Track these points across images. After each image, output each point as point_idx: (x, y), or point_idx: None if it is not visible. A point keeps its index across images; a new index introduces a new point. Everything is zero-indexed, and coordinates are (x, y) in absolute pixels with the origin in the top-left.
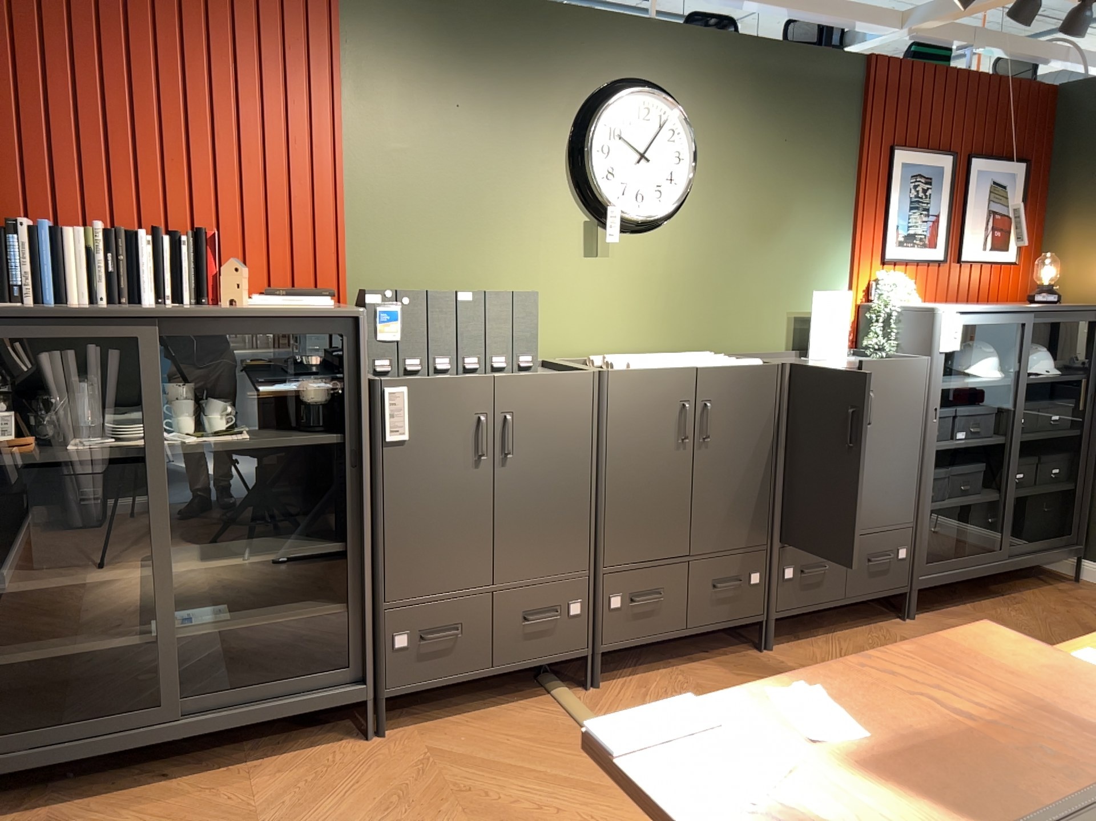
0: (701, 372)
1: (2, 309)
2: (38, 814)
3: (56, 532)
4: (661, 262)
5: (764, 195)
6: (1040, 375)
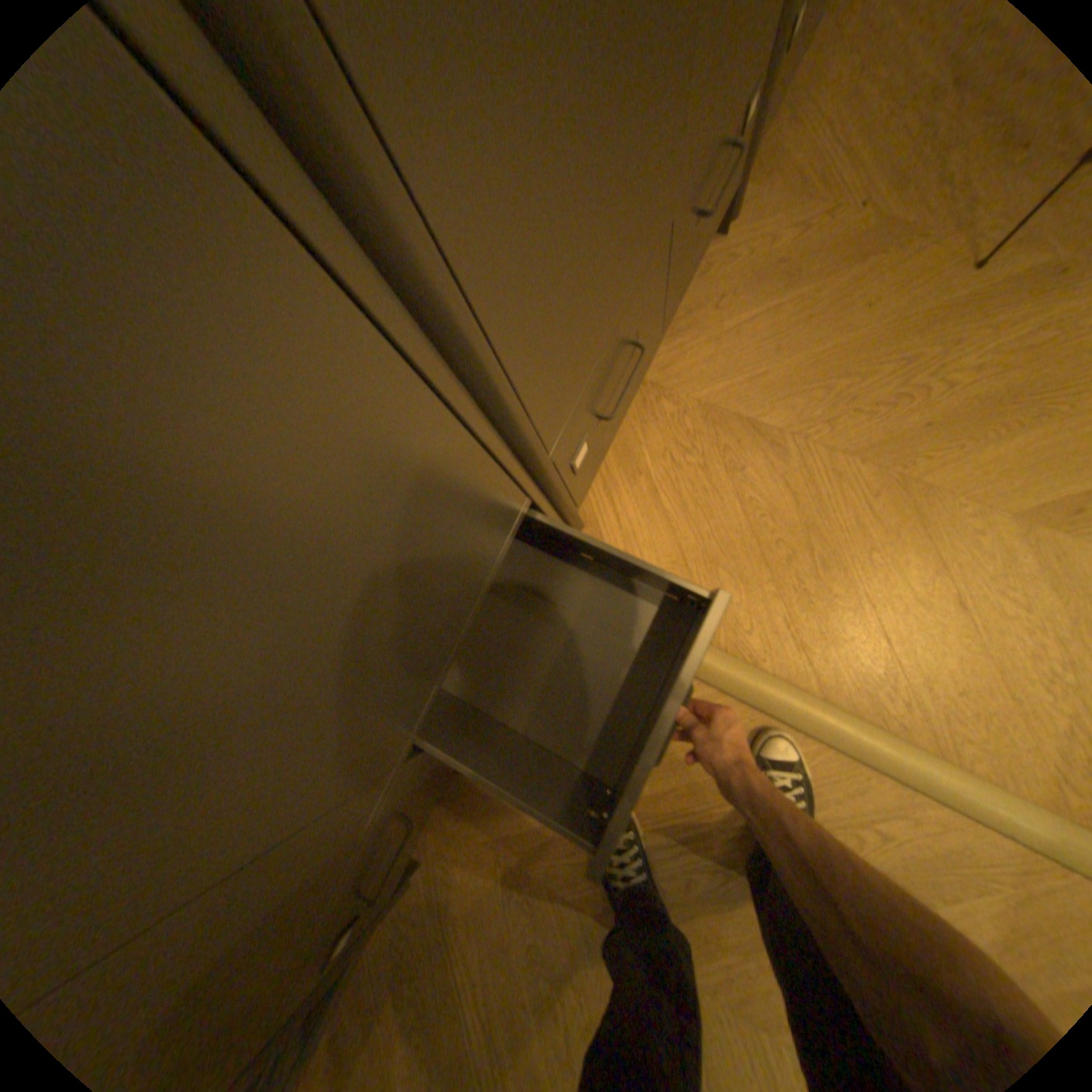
0: None
1: None
2: None
3: None
4: None
5: None
6: None
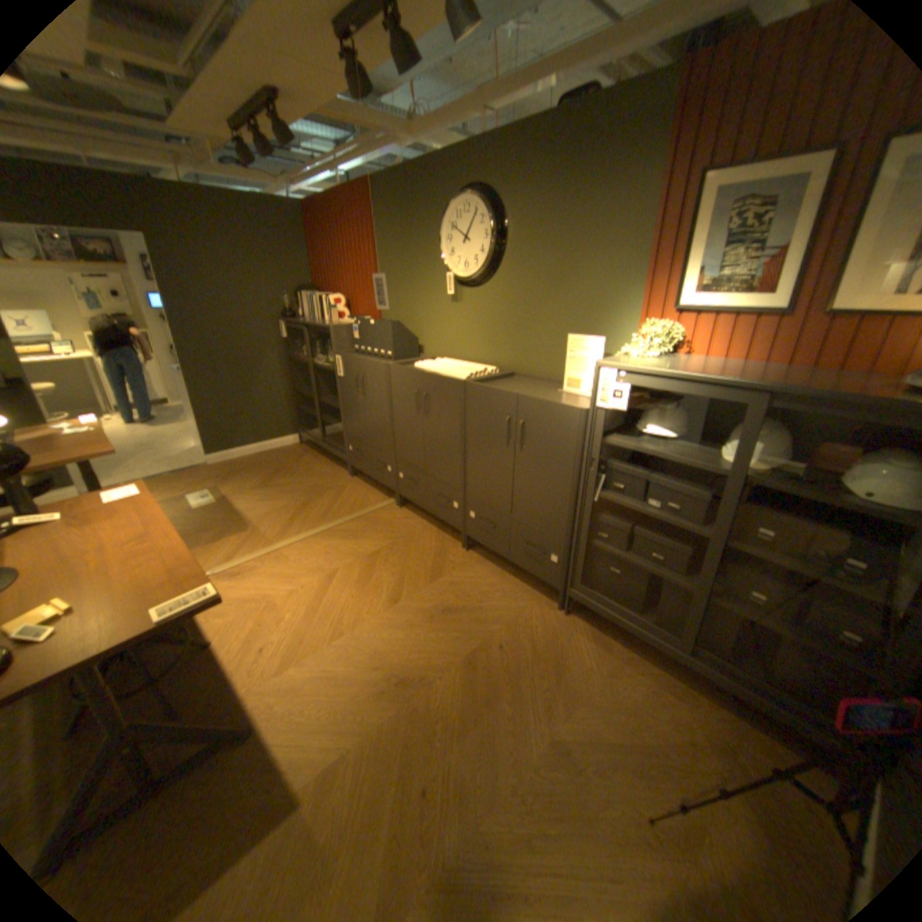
0: (423, 375)
1: (308, 319)
2: (310, 450)
3: (313, 382)
4: (487, 307)
5: (556, 251)
6: (853, 495)
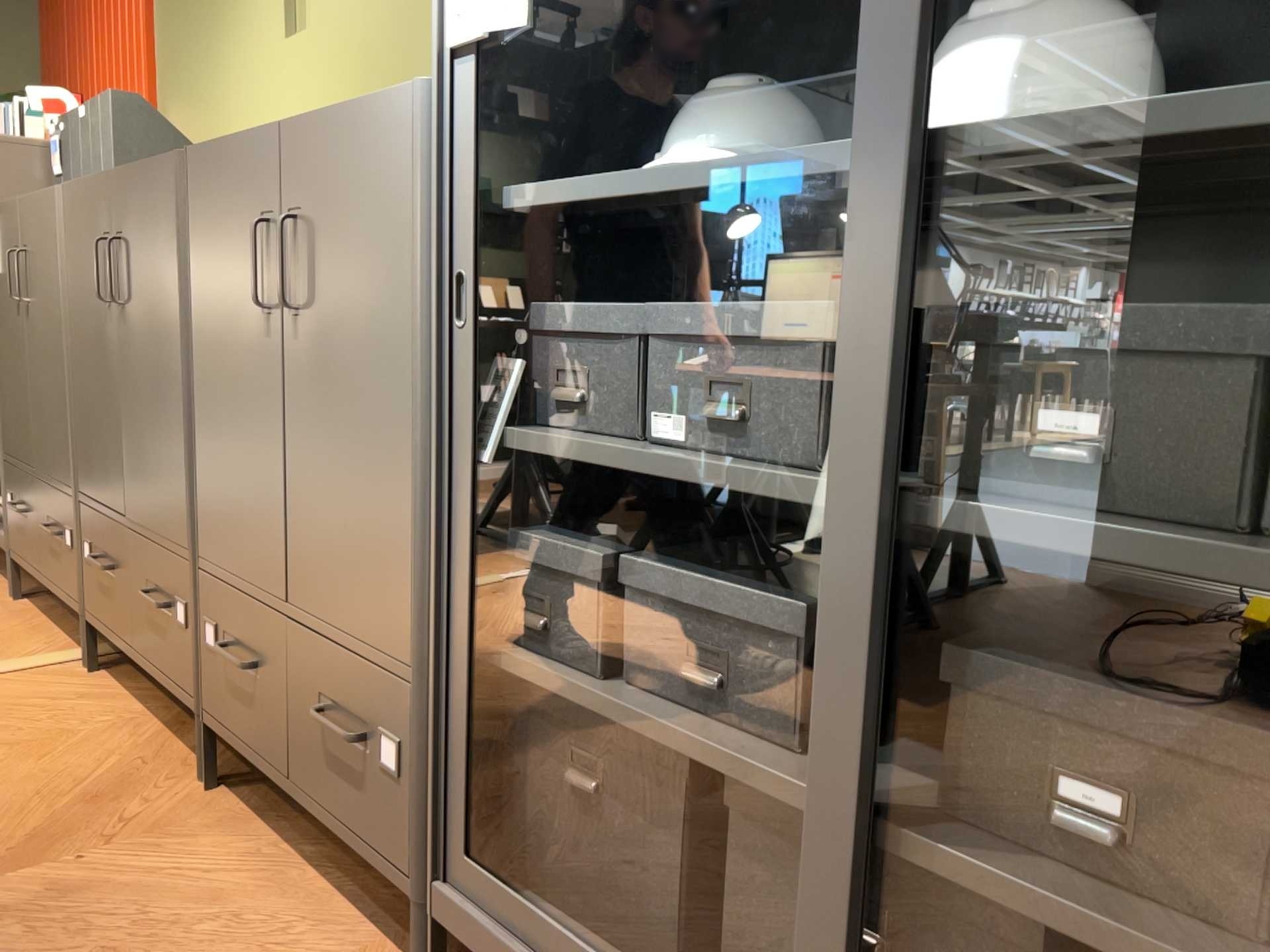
0: (113, 181)
1: None
2: None
3: None
4: (354, 19)
5: None
6: None
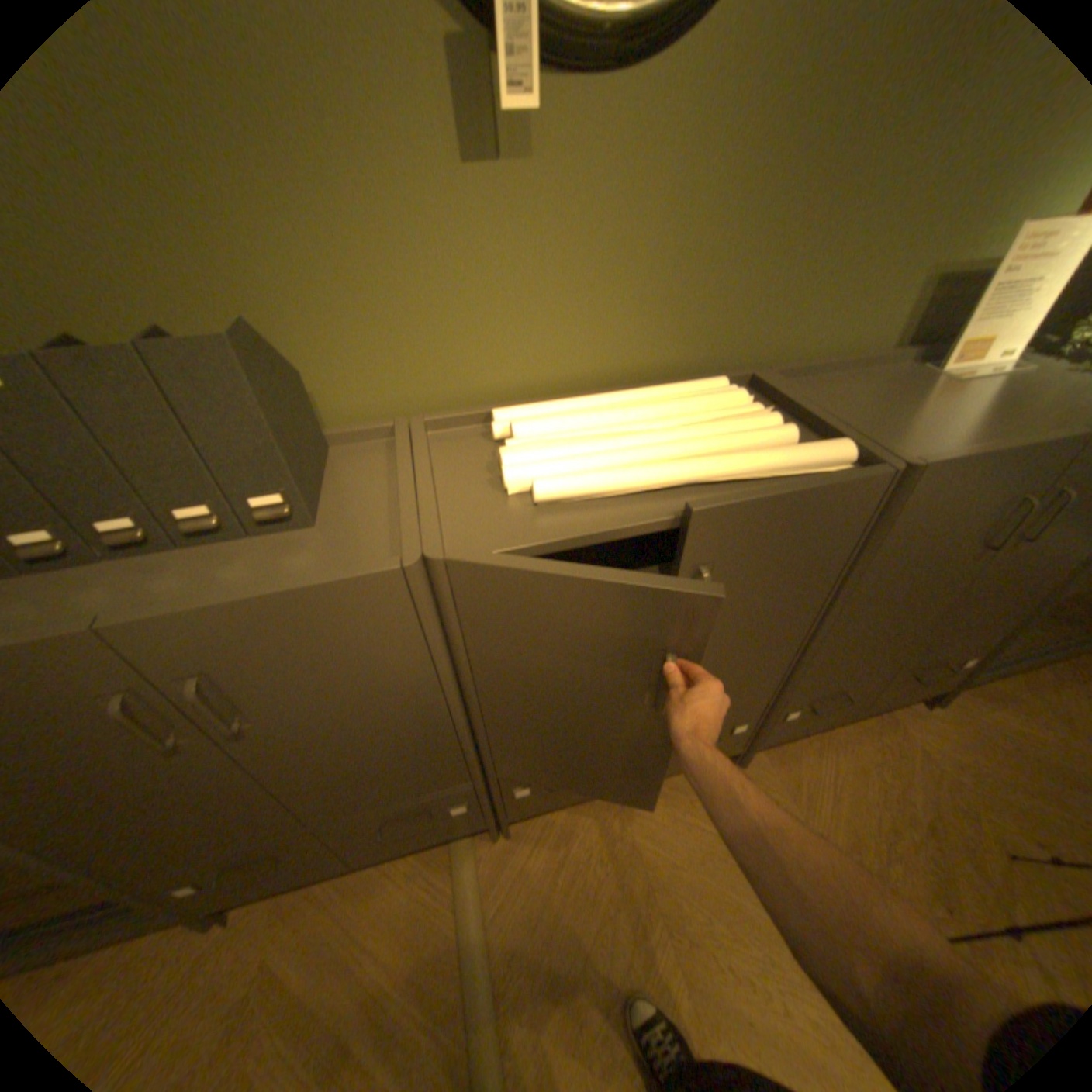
0: (697, 517)
1: None
2: None
3: None
4: (667, 162)
5: None
6: None
